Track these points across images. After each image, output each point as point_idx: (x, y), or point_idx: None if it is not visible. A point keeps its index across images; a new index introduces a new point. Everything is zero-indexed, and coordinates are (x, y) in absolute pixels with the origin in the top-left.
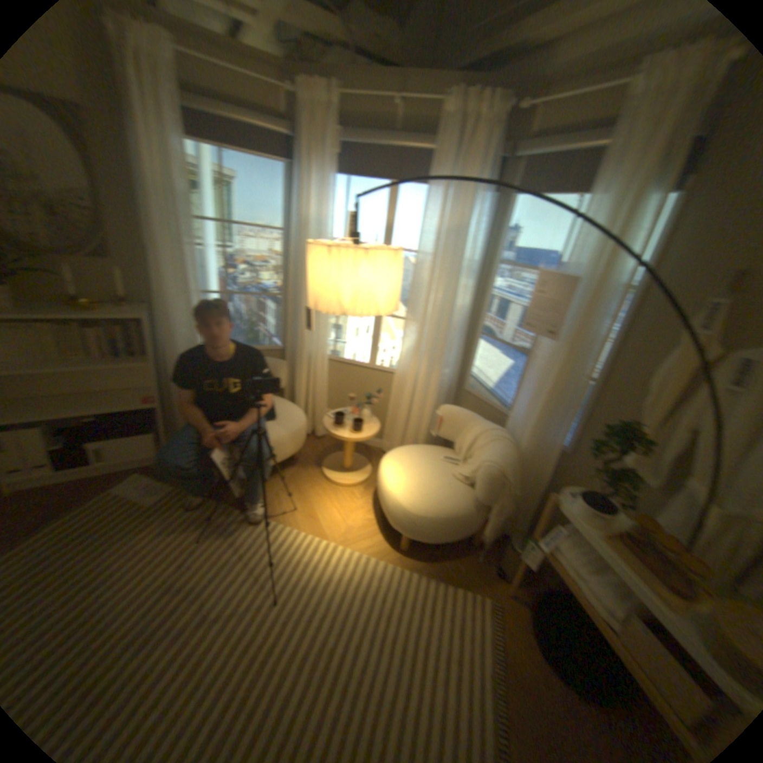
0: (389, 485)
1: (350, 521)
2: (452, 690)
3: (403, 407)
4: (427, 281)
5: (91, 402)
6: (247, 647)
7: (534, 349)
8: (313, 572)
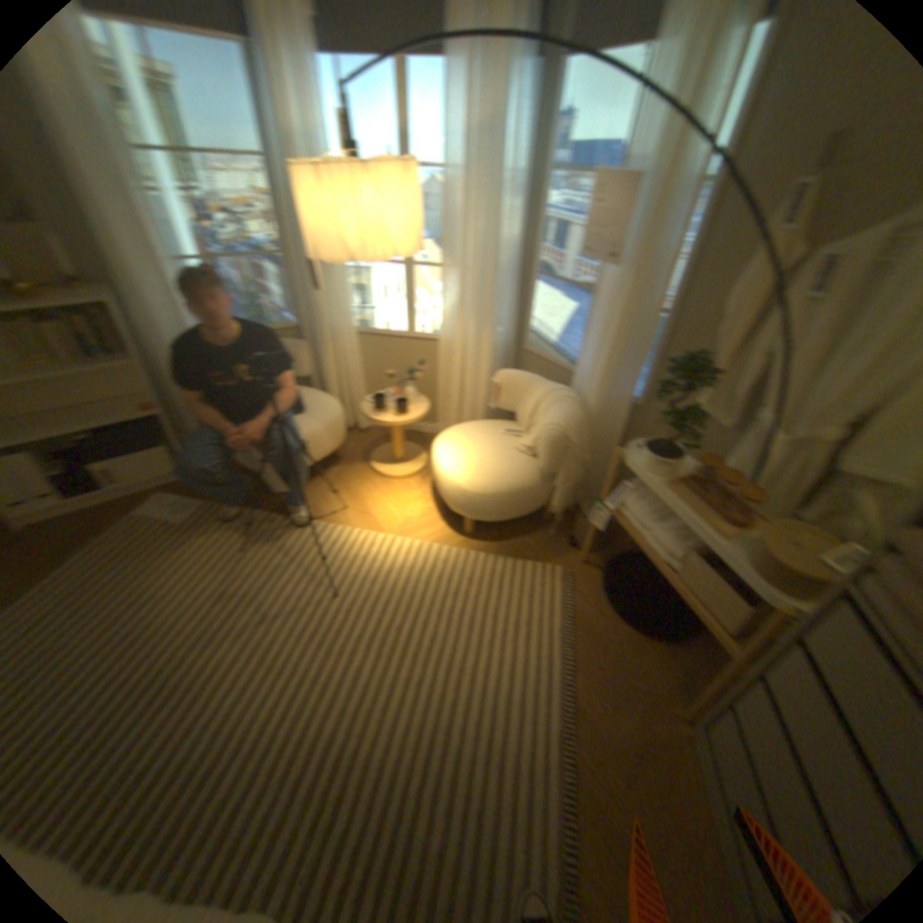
0: (442, 467)
1: (407, 513)
2: (520, 646)
3: (454, 380)
4: (460, 208)
5: (75, 416)
6: (311, 635)
7: (598, 283)
8: (371, 564)
